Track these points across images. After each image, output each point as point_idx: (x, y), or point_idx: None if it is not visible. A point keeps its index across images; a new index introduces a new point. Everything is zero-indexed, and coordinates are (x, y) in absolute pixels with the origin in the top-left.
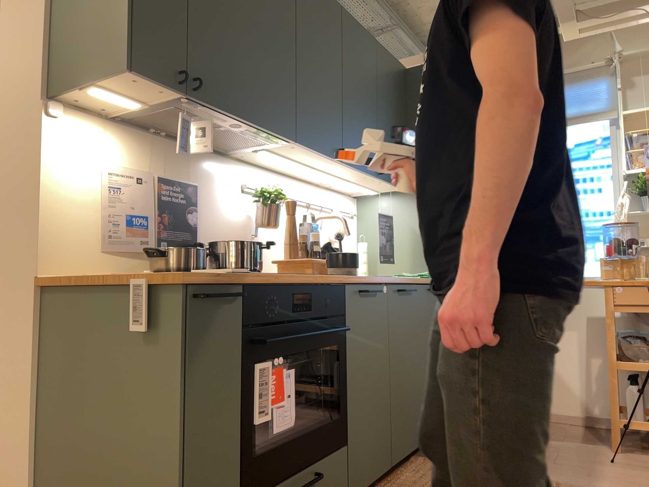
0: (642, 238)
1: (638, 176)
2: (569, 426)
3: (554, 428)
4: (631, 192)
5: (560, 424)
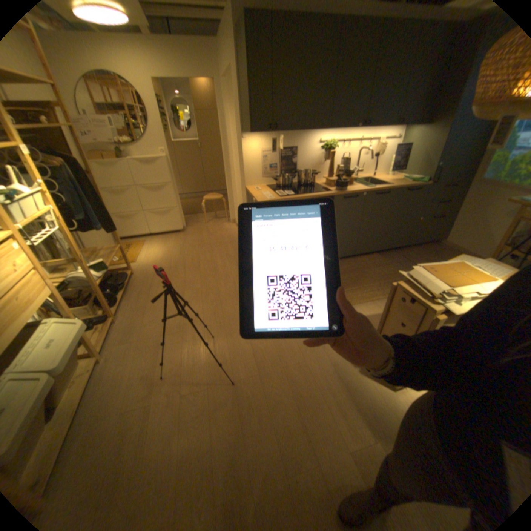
0: None
1: None
2: None
3: None
4: None
5: None
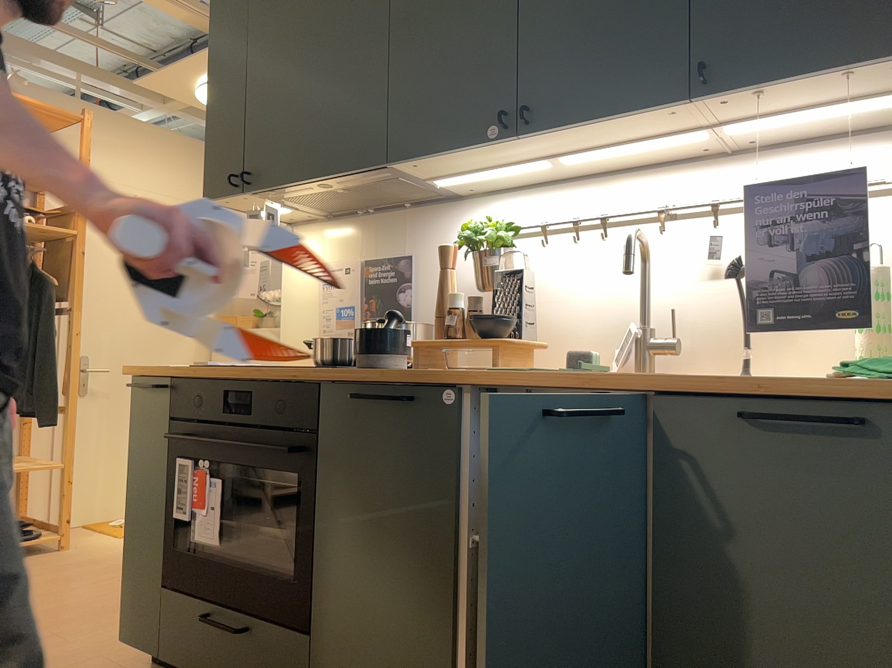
0: None
1: None
2: None
3: None
4: None
5: None
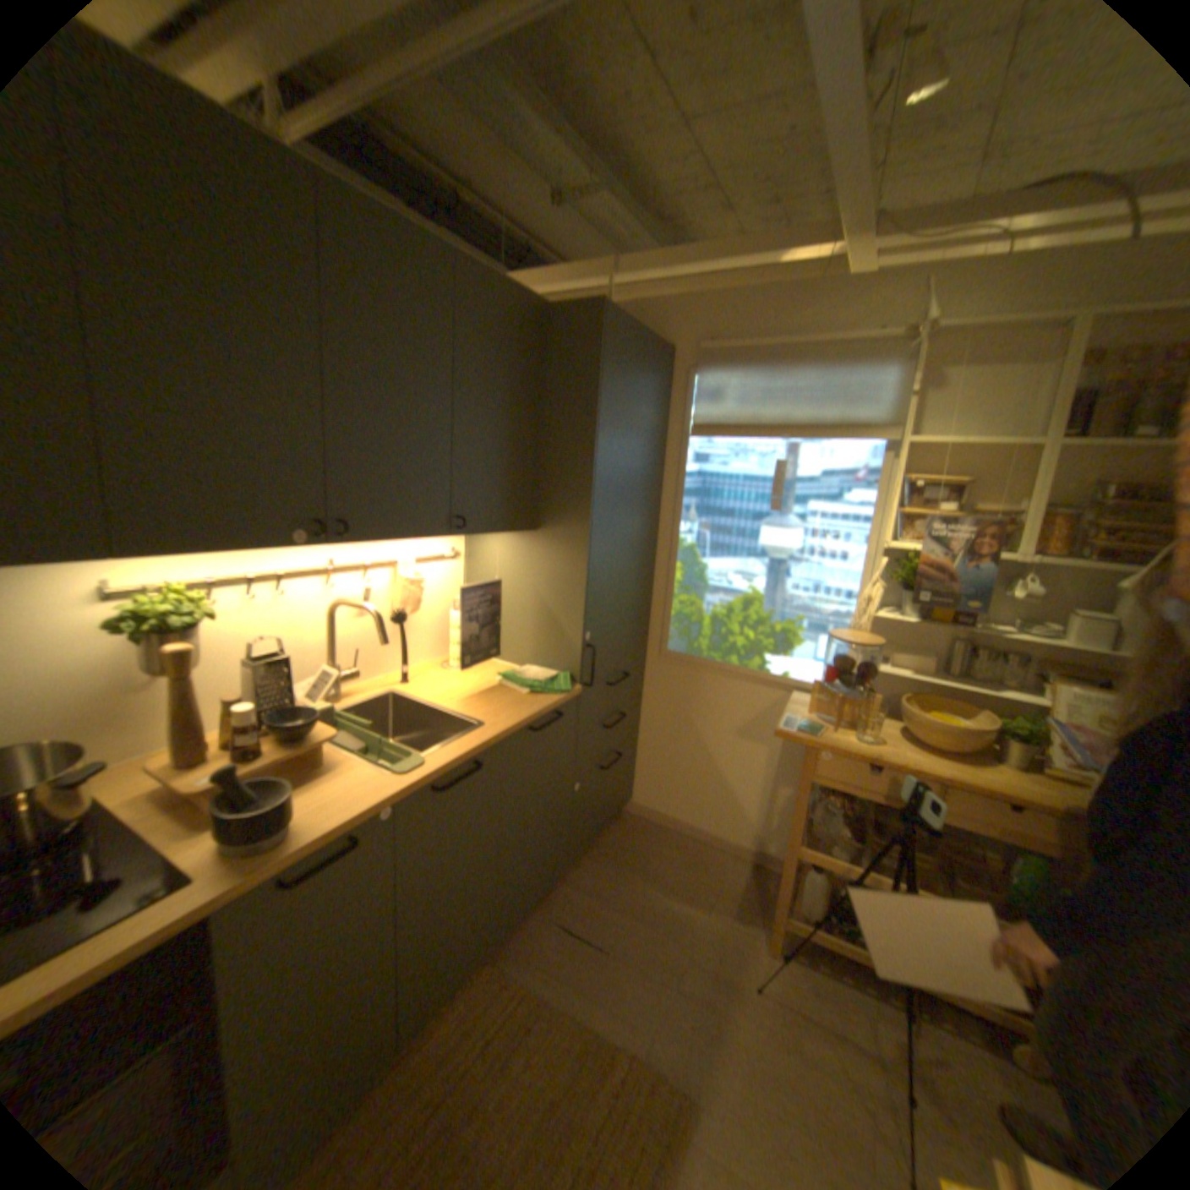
0: (891, 649)
1: (910, 548)
2: (732, 864)
3: (712, 869)
4: (893, 572)
5: (723, 859)
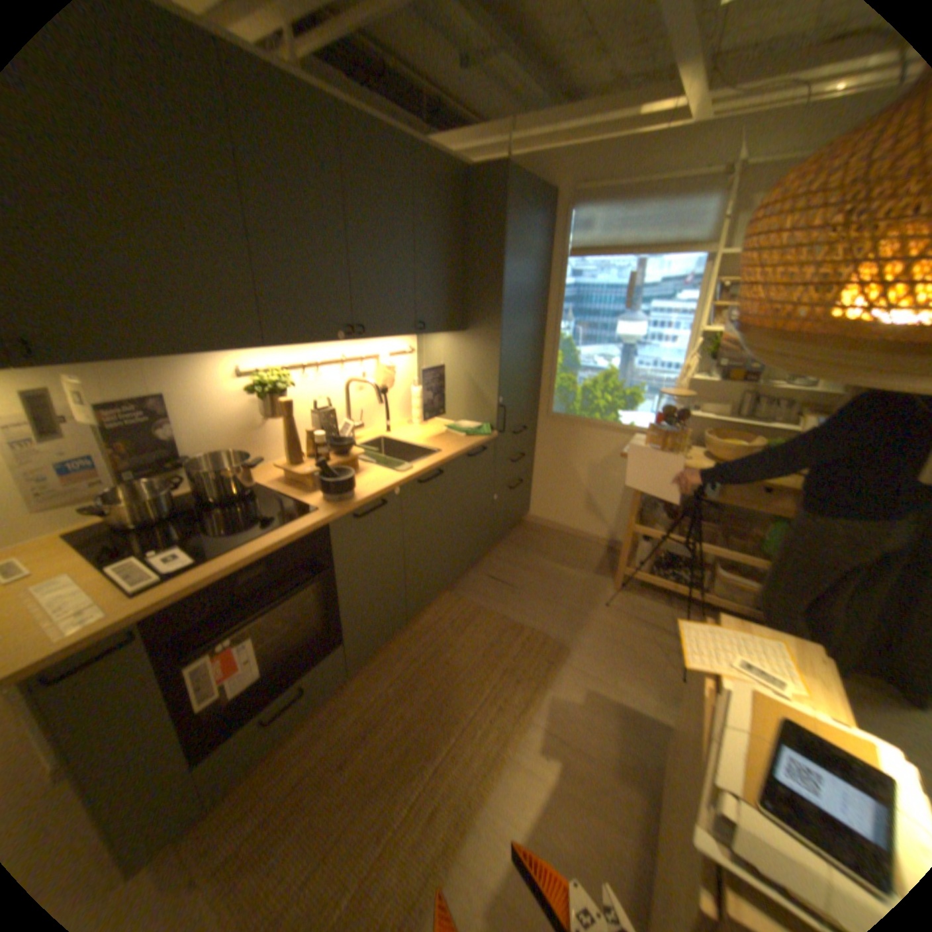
0: (701, 401)
1: (719, 331)
2: (593, 547)
3: (580, 549)
4: (706, 348)
5: (587, 544)
